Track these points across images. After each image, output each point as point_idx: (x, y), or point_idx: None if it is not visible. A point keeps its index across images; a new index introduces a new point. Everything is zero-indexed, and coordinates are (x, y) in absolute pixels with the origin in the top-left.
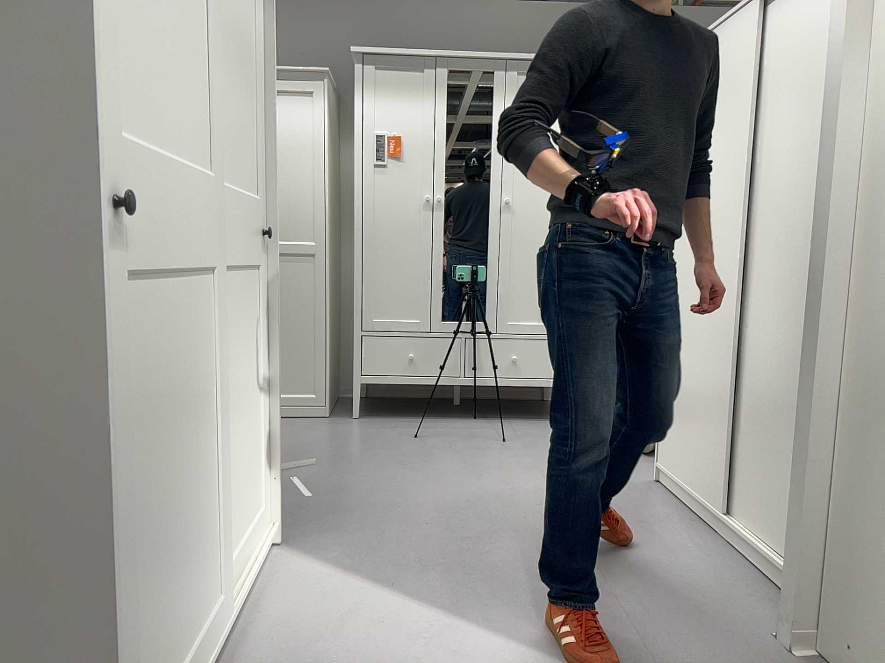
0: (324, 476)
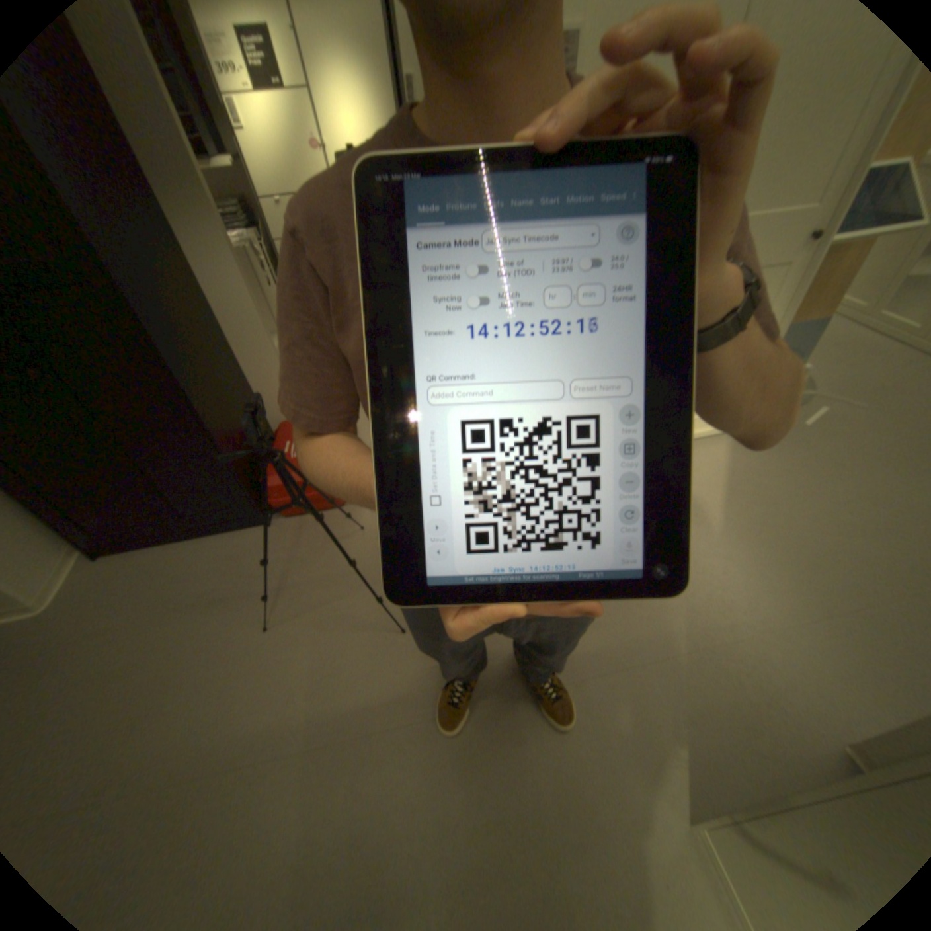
0: (853, 420)
